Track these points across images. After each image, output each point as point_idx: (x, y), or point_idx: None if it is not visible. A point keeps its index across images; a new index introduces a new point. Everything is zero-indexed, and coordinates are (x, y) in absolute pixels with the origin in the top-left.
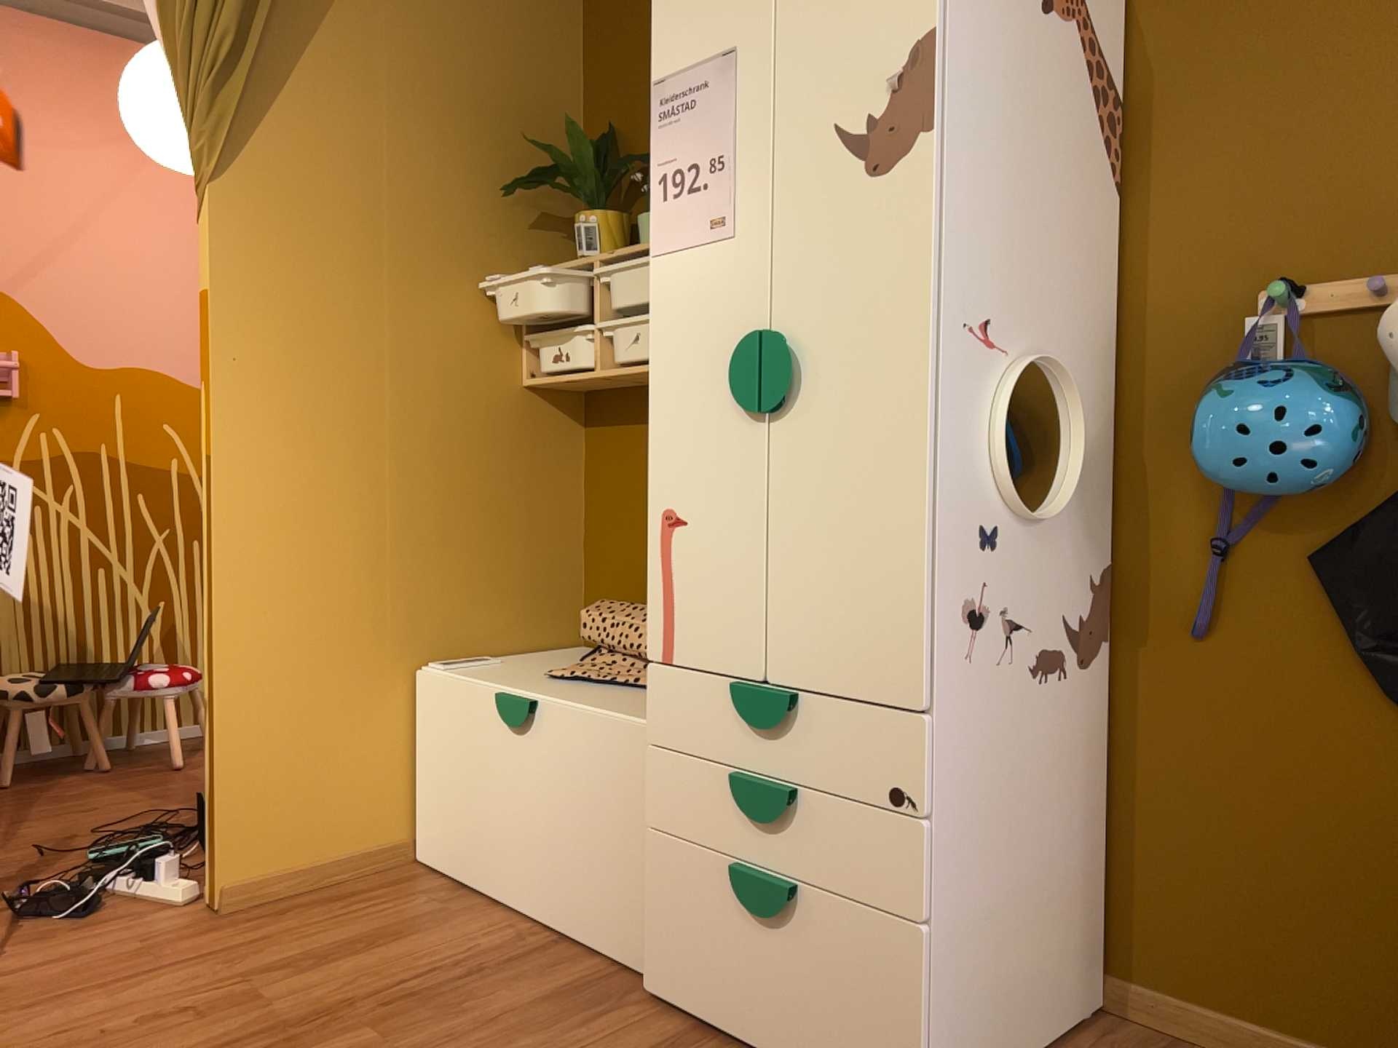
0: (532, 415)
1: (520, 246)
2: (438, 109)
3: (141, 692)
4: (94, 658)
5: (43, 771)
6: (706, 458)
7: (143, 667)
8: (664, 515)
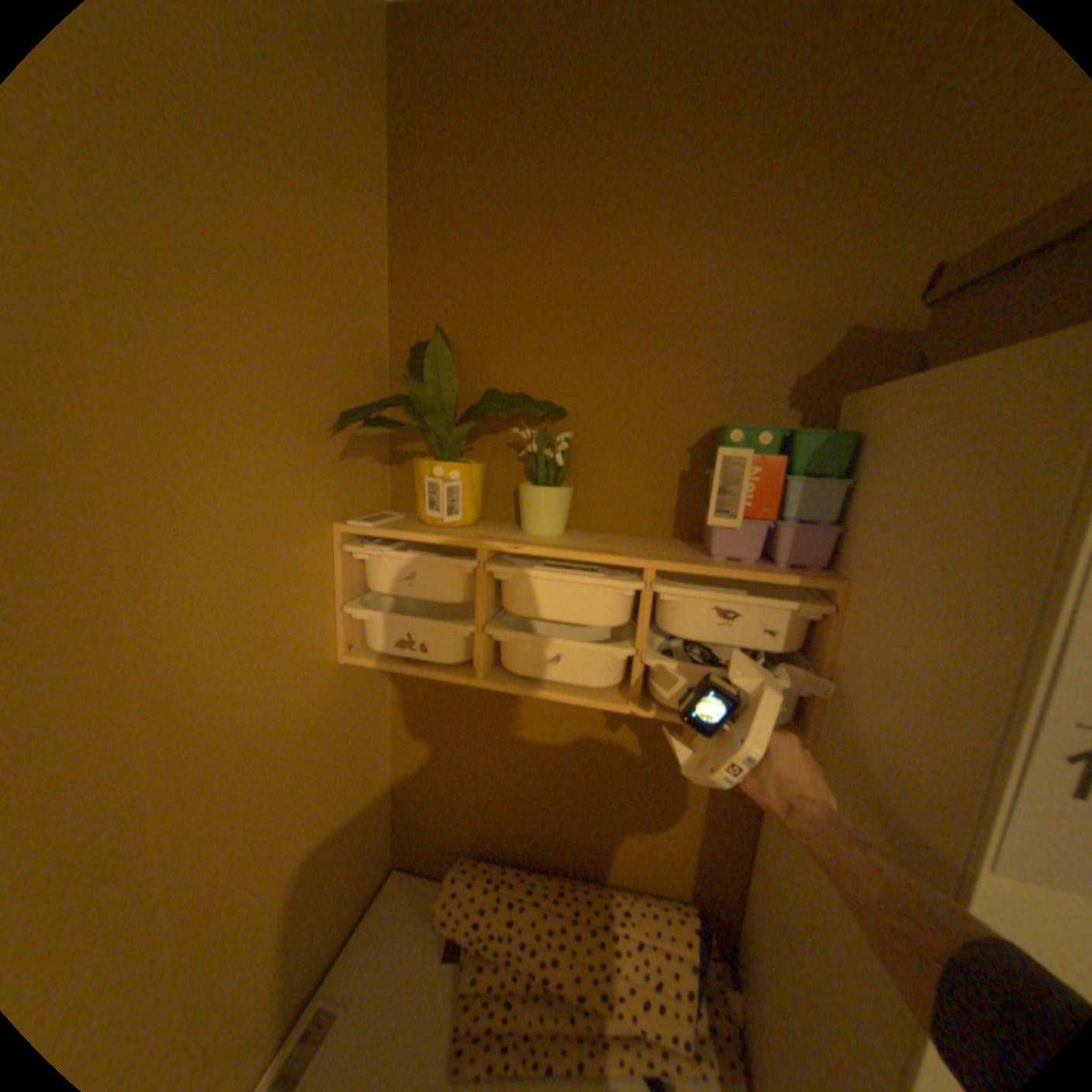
0: (349, 687)
1: (331, 486)
2: (199, 269)
3: None
4: None
5: None
6: None
7: None
8: None
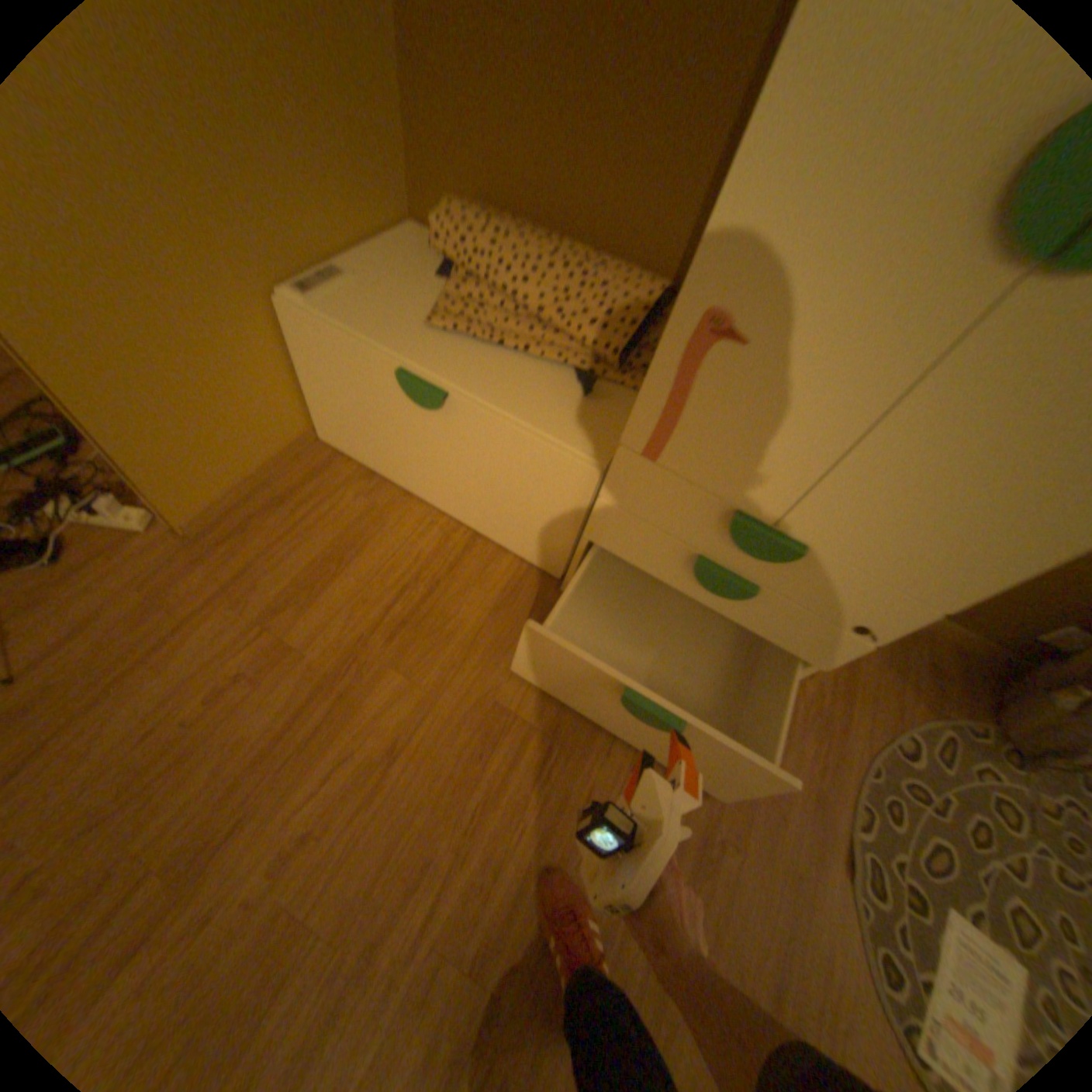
0: None
1: None
2: None
3: None
4: None
5: None
6: (840, 271)
7: None
8: (711, 316)
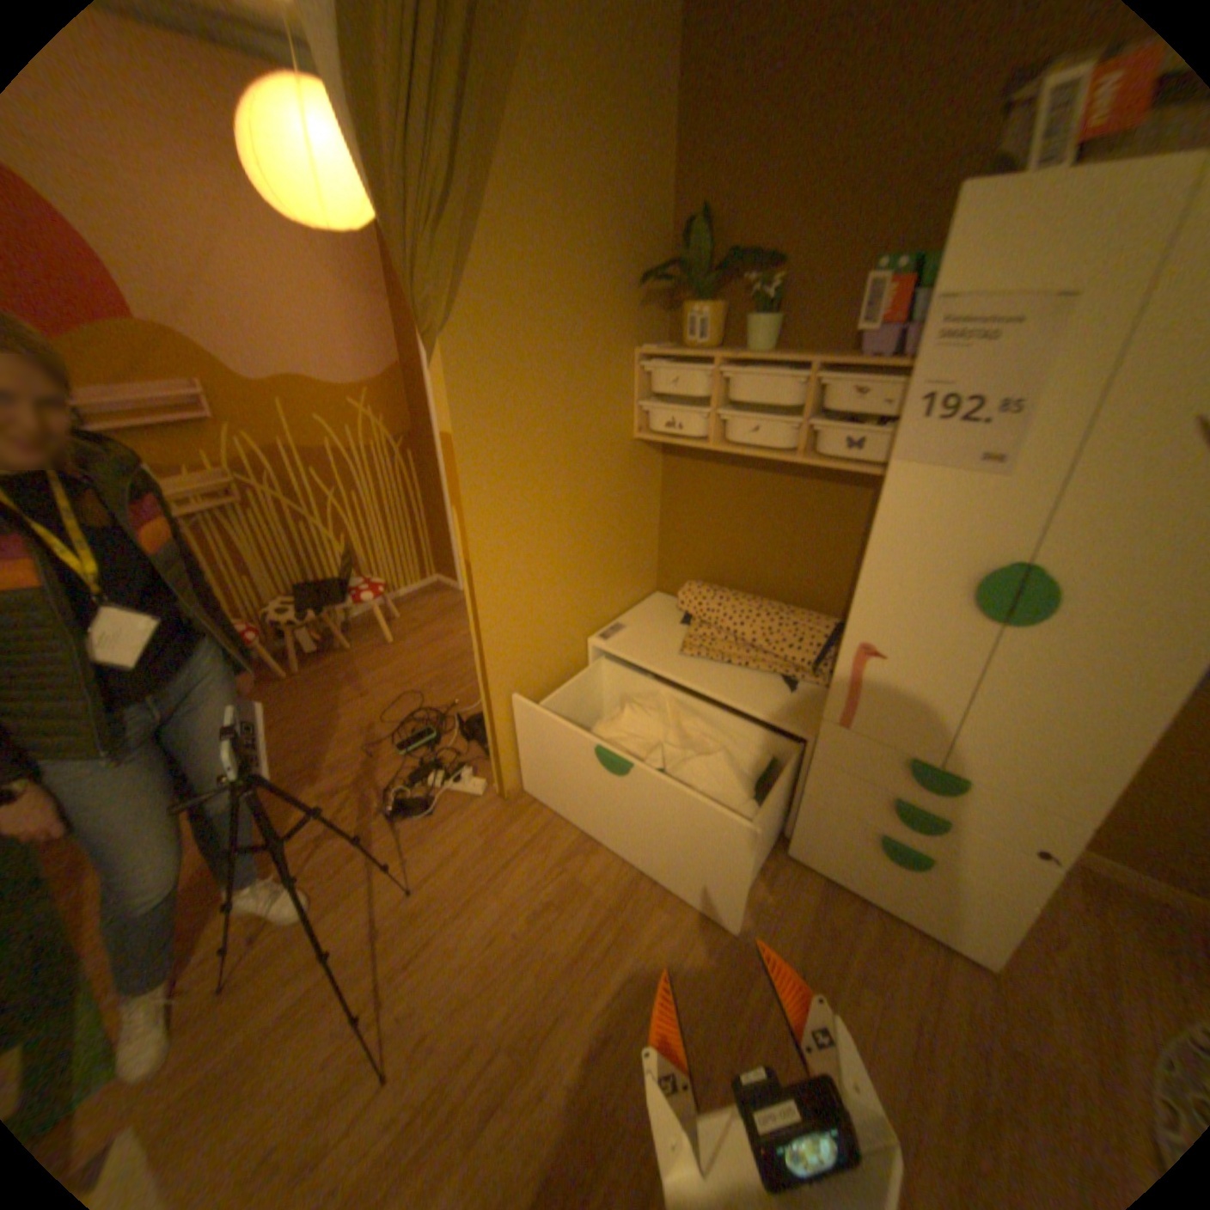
0: (636, 458)
1: (632, 325)
2: (583, 205)
3: (357, 607)
4: (311, 579)
5: (309, 655)
6: (919, 627)
7: (349, 587)
8: (862, 647)
